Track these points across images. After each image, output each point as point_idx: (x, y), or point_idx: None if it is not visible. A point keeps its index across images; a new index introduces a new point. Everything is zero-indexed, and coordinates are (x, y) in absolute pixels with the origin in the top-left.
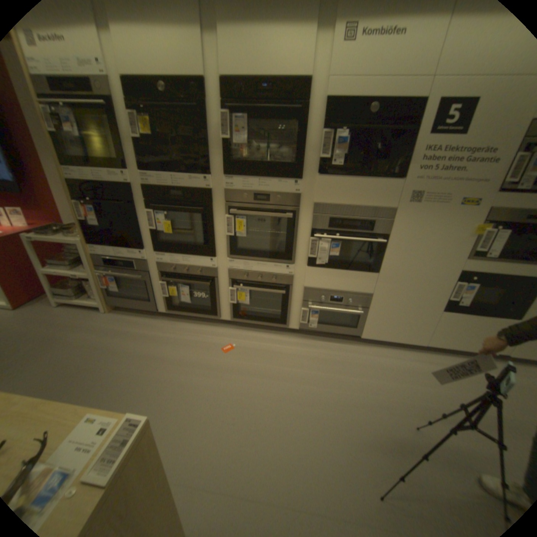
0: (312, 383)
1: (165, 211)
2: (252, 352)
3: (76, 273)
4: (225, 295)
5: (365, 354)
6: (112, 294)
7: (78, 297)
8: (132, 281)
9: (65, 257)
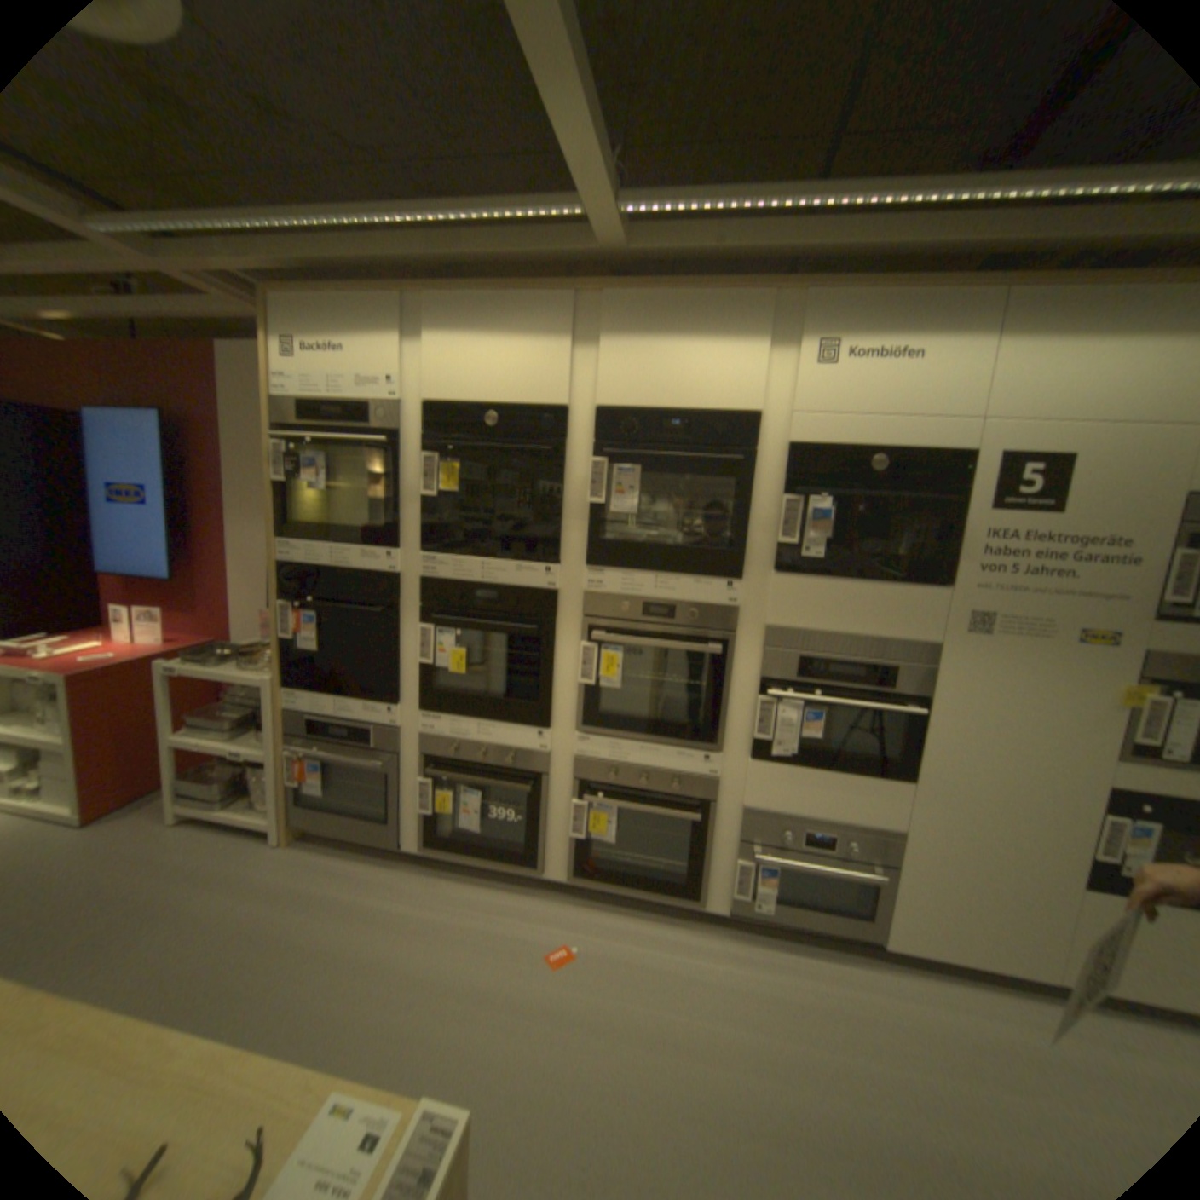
0: (778, 1076)
1: (460, 630)
2: (618, 973)
3: (240, 748)
4: (560, 819)
5: (904, 999)
6: (305, 801)
7: (227, 805)
8: (356, 773)
9: (224, 713)
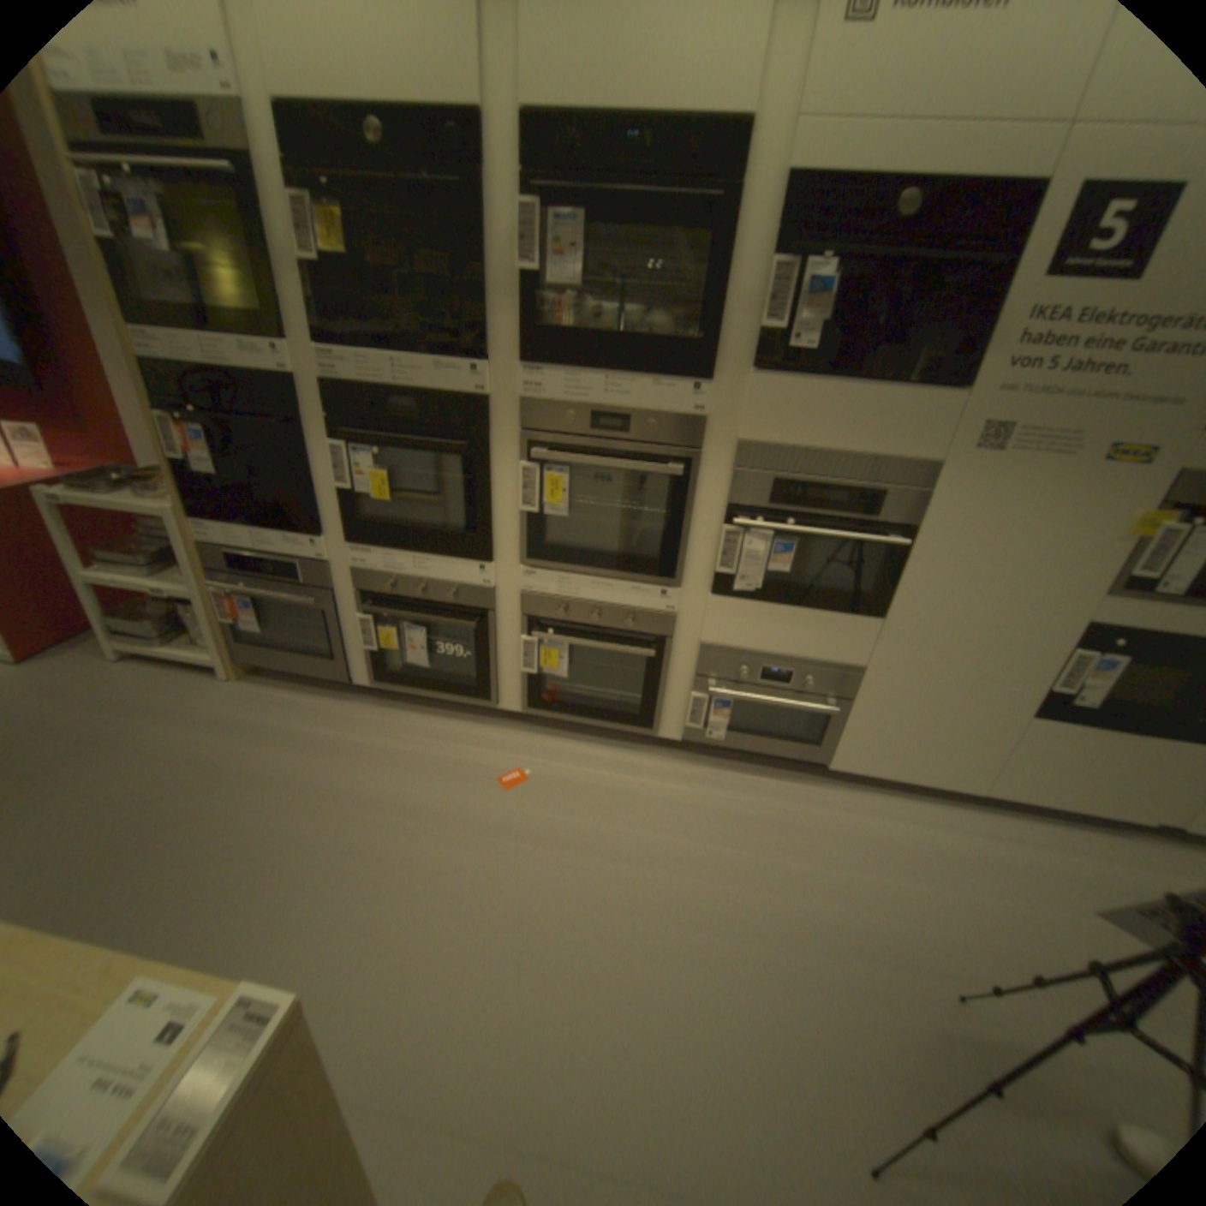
0: (710, 873)
1: (376, 447)
2: (569, 789)
3: (164, 584)
4: (511, 653)
5: (837, 806)
6: (248, 637)
7: (170, 641)
8: (294, 609)
9: (140, 546)
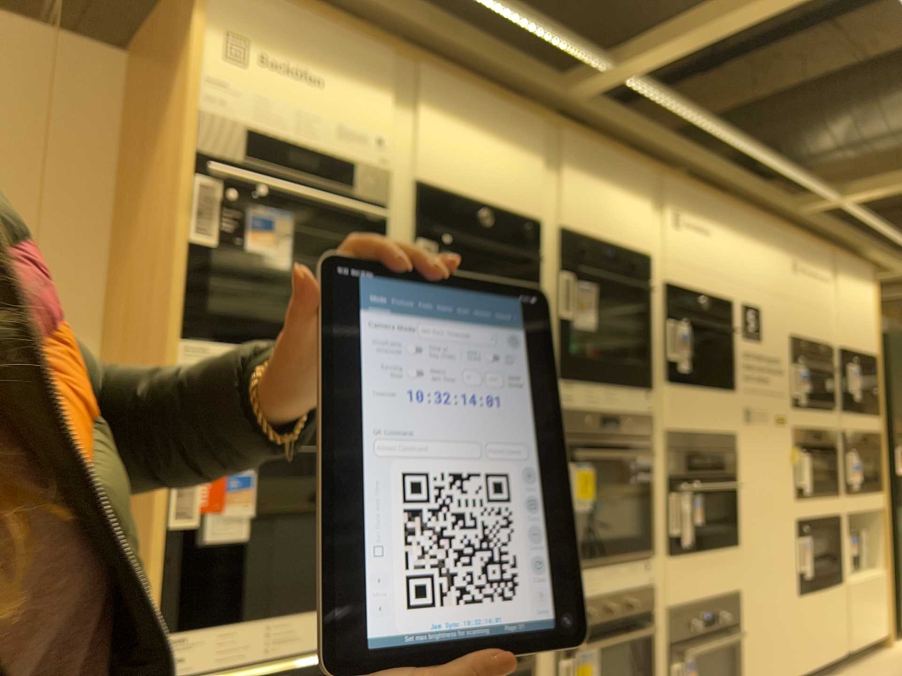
0: None
1: None
2: None
3: None
4: None
5: None
6: None
7: None
8: None
9: None
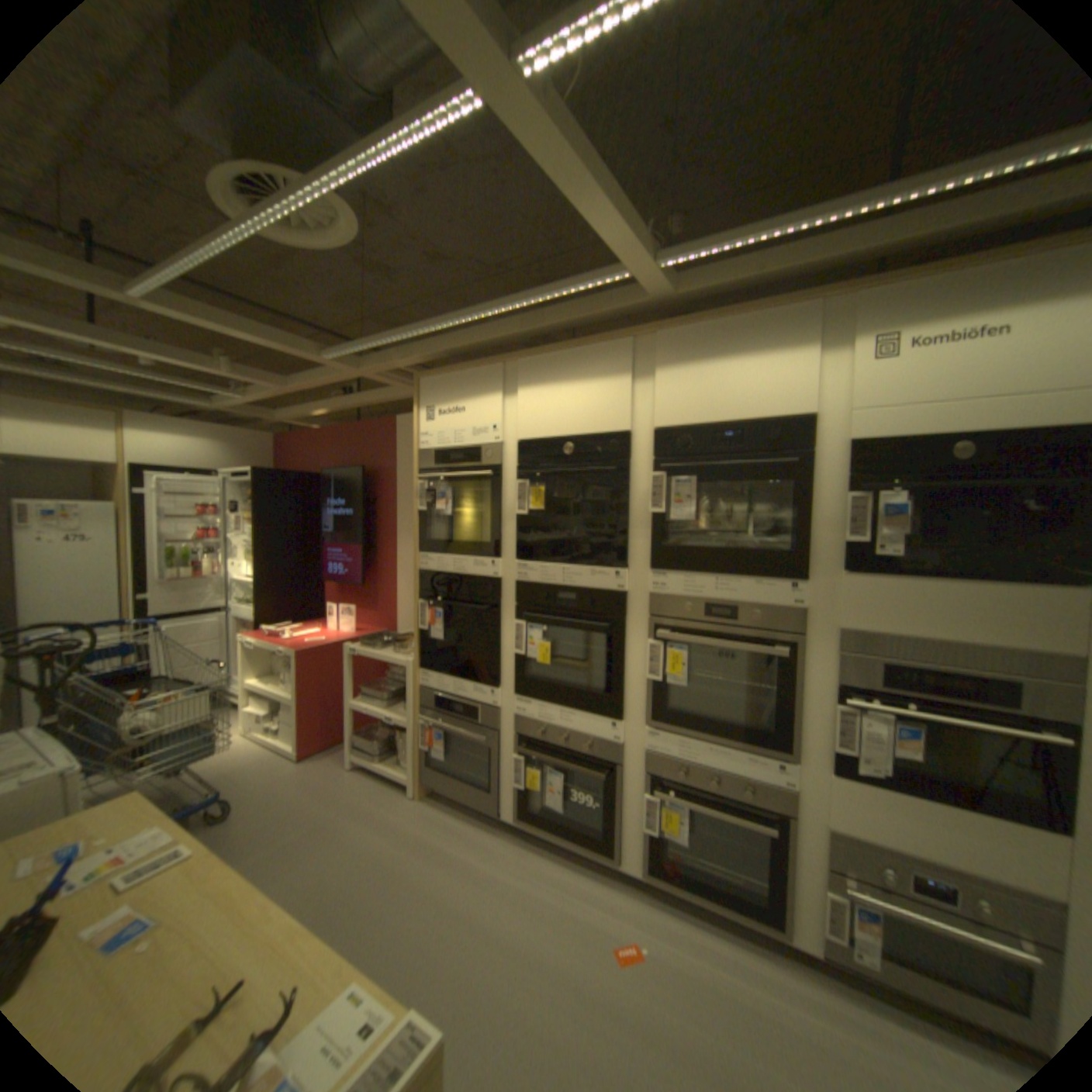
0: None
1: (545, 625)
2: (690, 988)
3: (393, 714)
4: (635, 812)
5: None
6: (434, 764)
7: (384, 760)
8: (469, 744)
9: (386, 686)
